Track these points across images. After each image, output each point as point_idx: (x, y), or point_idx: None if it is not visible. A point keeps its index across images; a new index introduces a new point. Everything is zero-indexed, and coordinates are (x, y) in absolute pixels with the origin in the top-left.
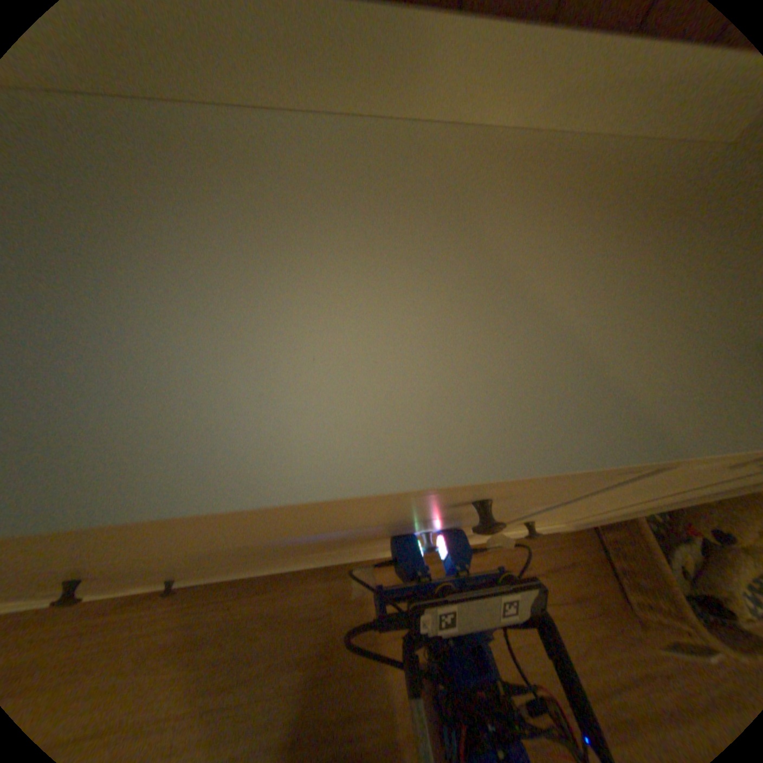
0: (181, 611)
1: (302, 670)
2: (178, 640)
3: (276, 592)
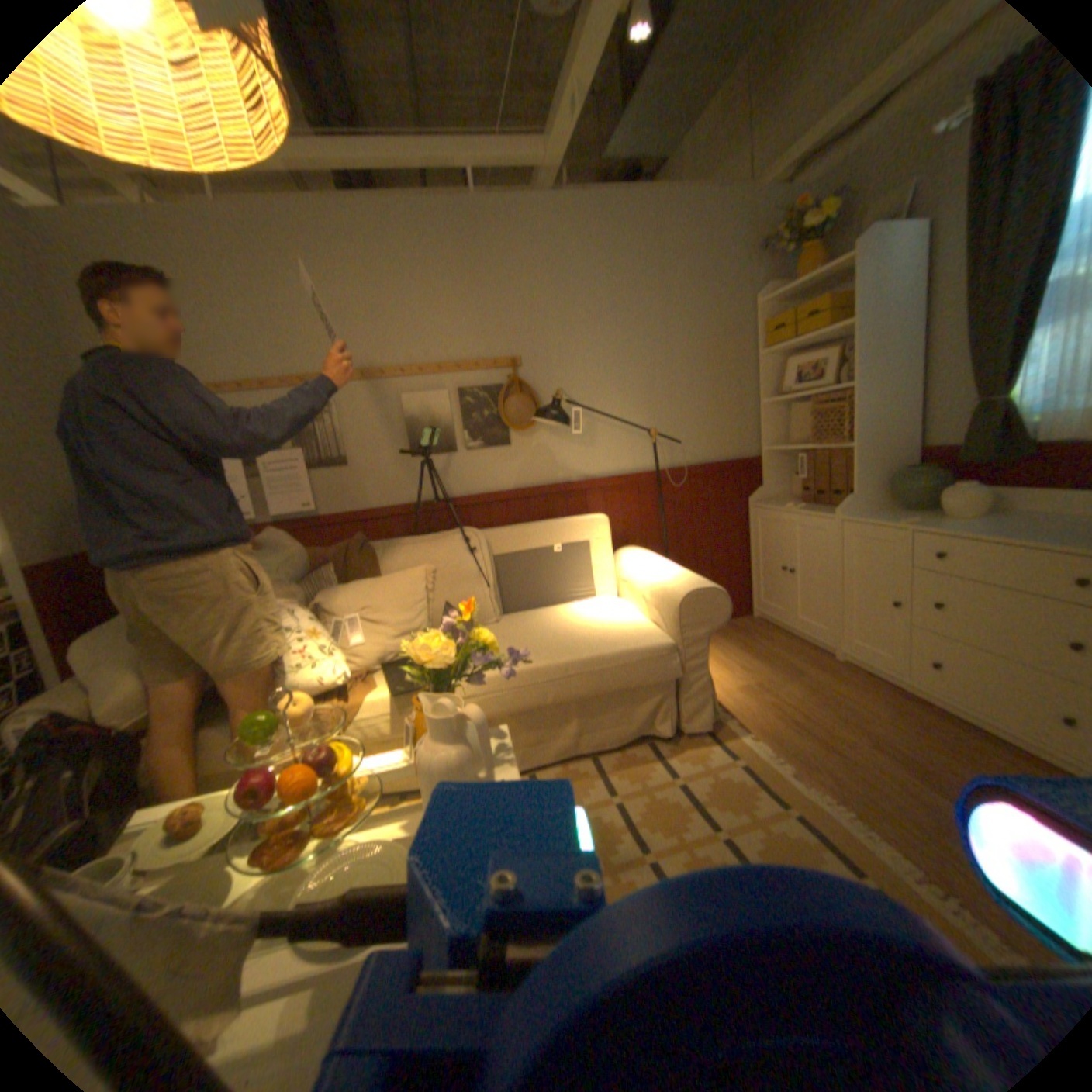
0: (915, 708)
1: (951, 753)
2: (905, 711)
3: (968, 735)
